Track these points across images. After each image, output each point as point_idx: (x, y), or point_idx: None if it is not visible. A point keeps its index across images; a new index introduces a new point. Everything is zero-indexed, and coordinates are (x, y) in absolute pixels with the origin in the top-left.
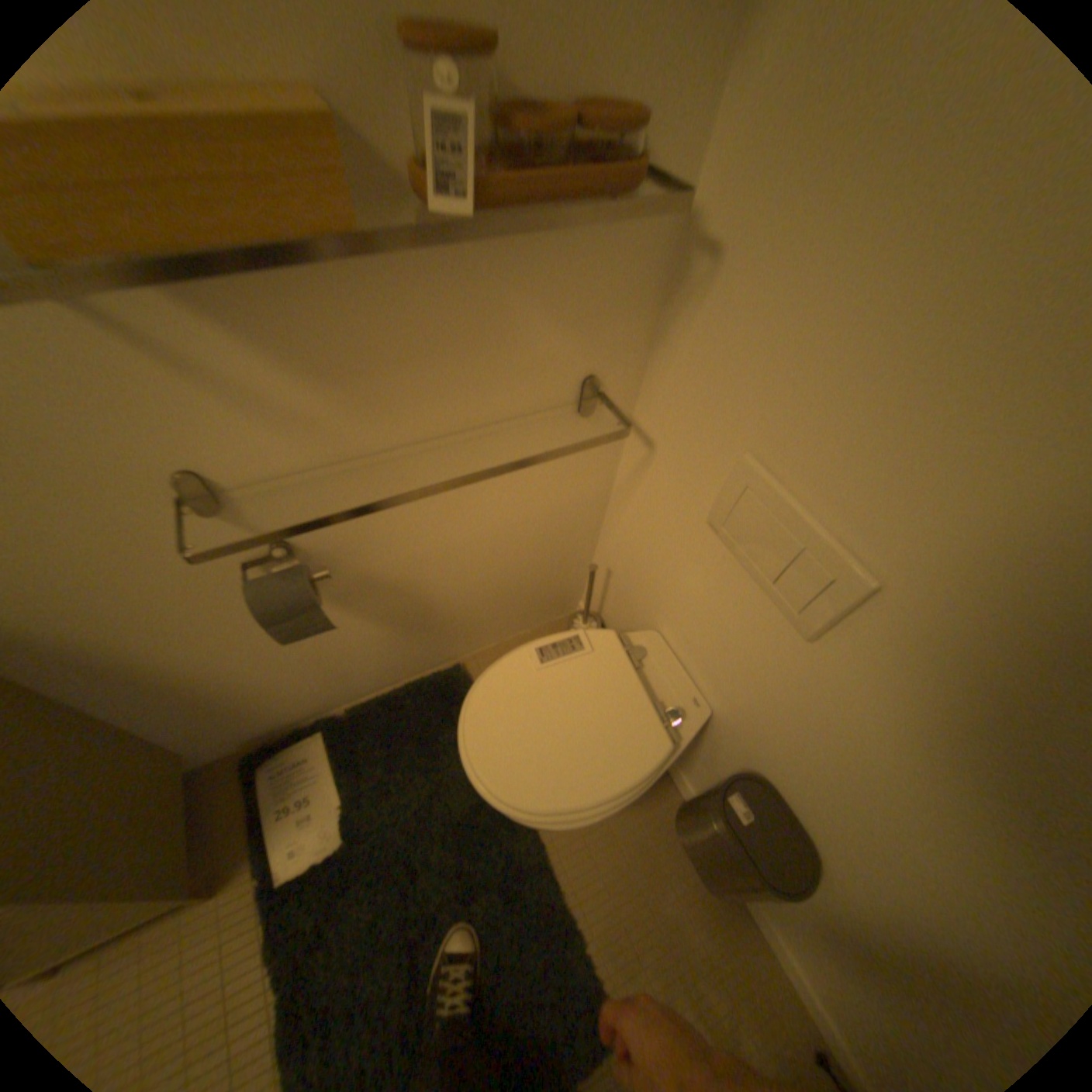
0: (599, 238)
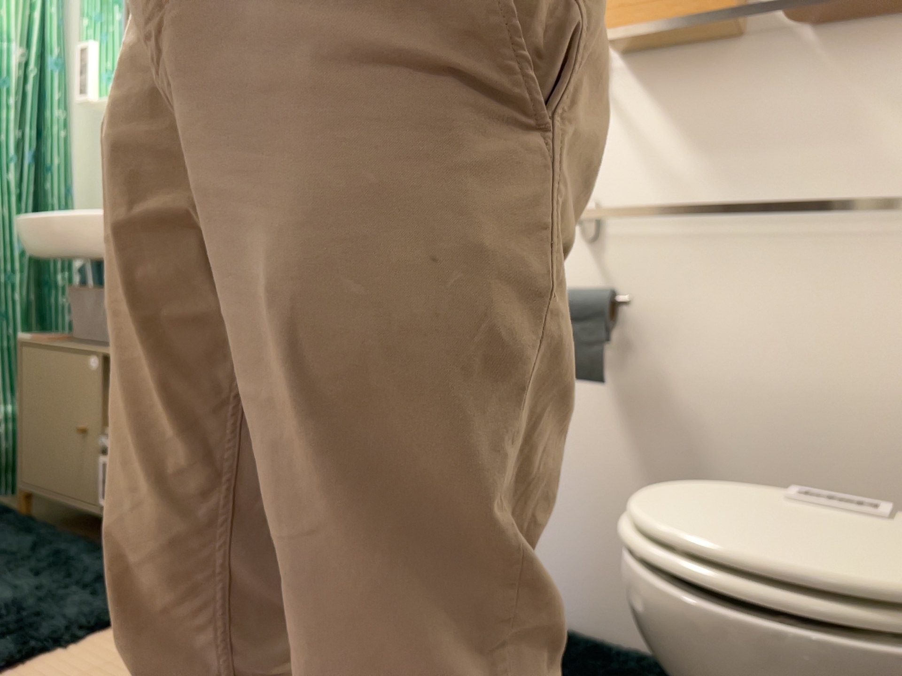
0: None
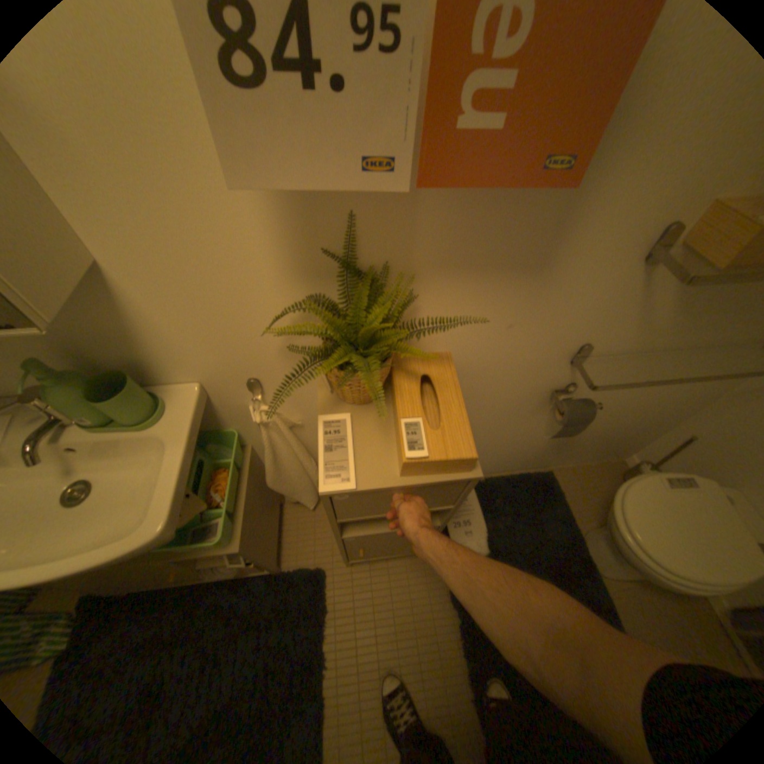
0: None
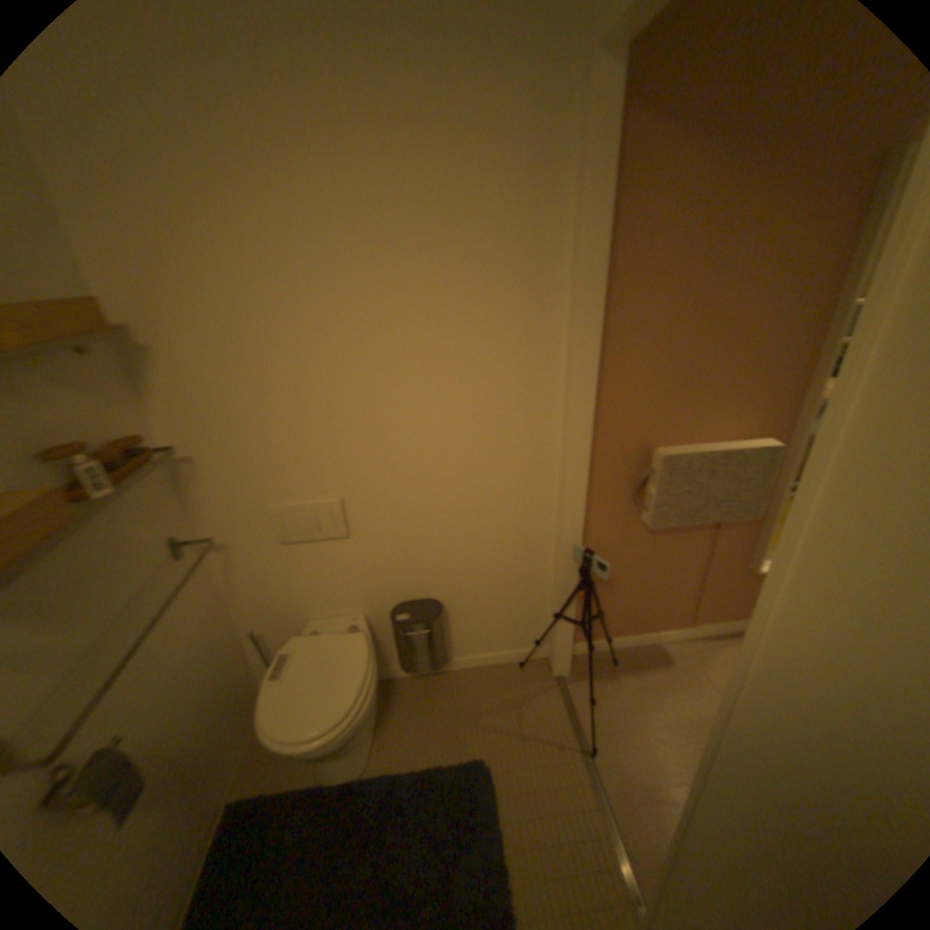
0: (140, 484)
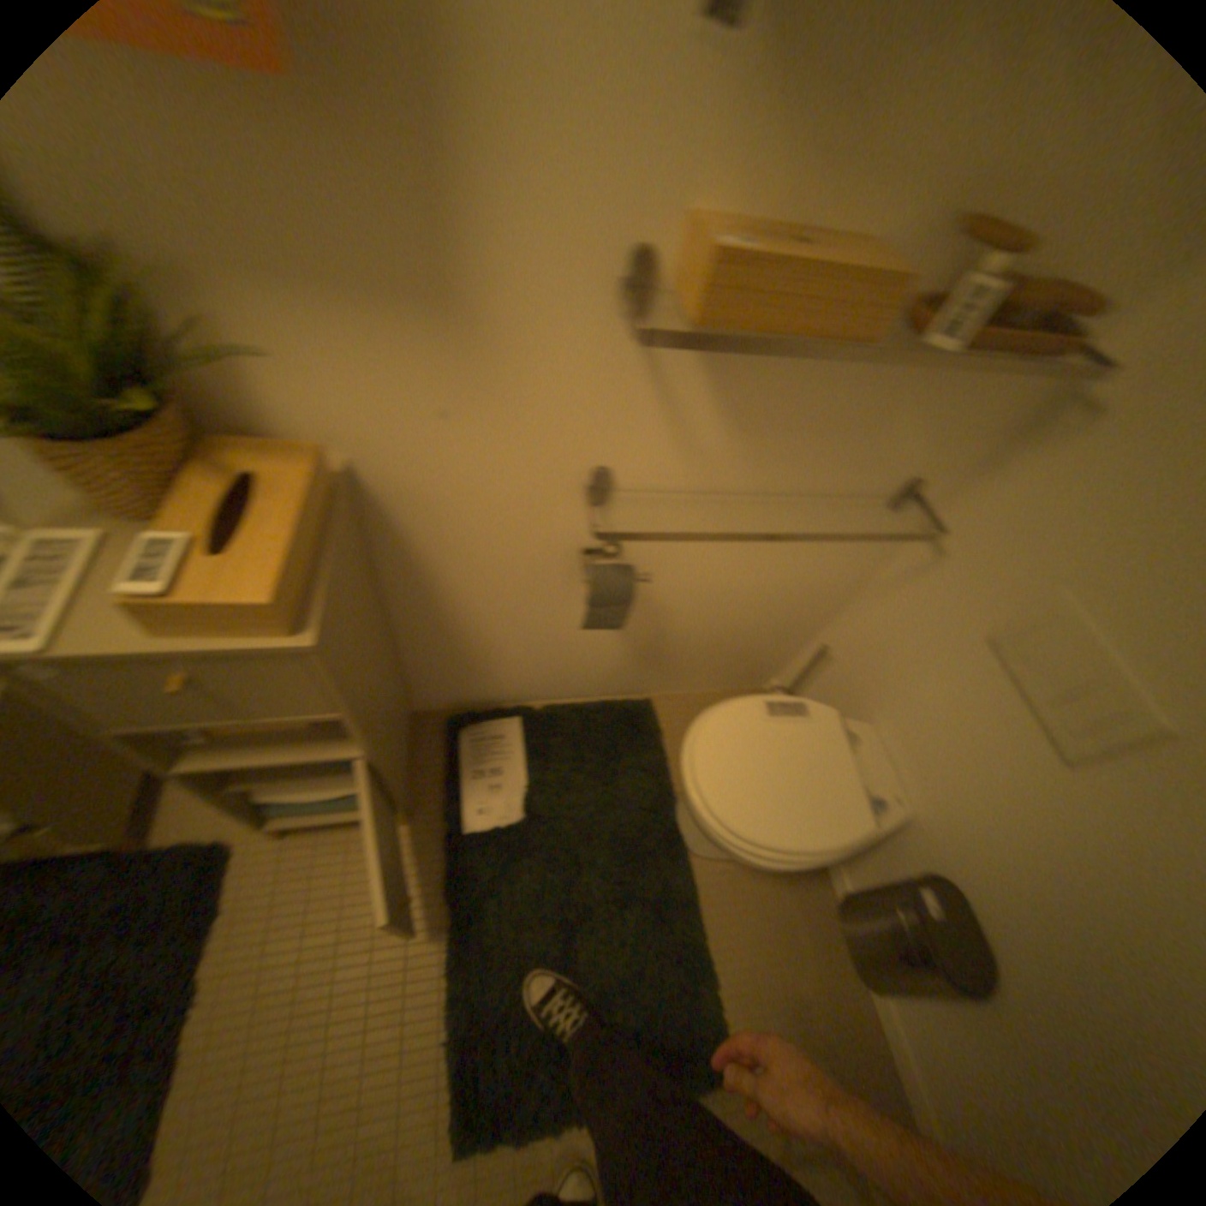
0: (998, 376)
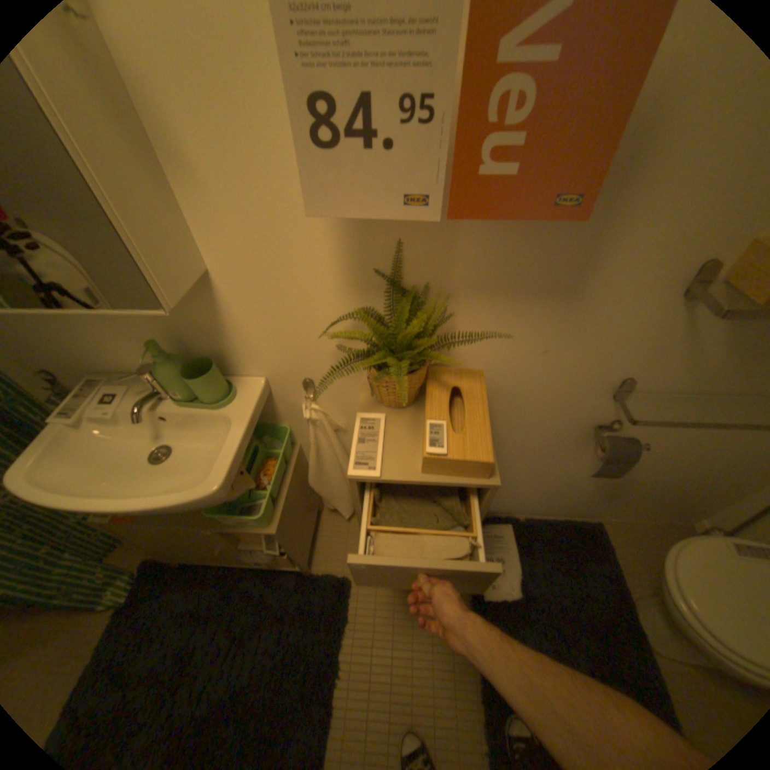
0: None
